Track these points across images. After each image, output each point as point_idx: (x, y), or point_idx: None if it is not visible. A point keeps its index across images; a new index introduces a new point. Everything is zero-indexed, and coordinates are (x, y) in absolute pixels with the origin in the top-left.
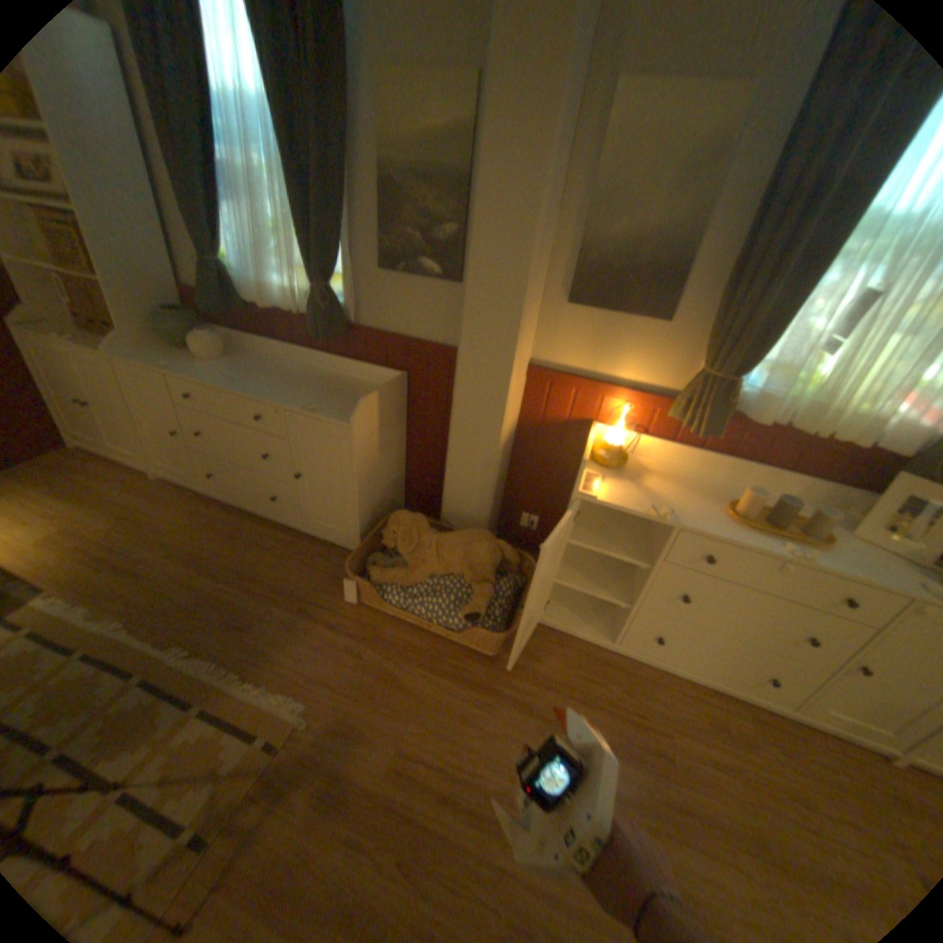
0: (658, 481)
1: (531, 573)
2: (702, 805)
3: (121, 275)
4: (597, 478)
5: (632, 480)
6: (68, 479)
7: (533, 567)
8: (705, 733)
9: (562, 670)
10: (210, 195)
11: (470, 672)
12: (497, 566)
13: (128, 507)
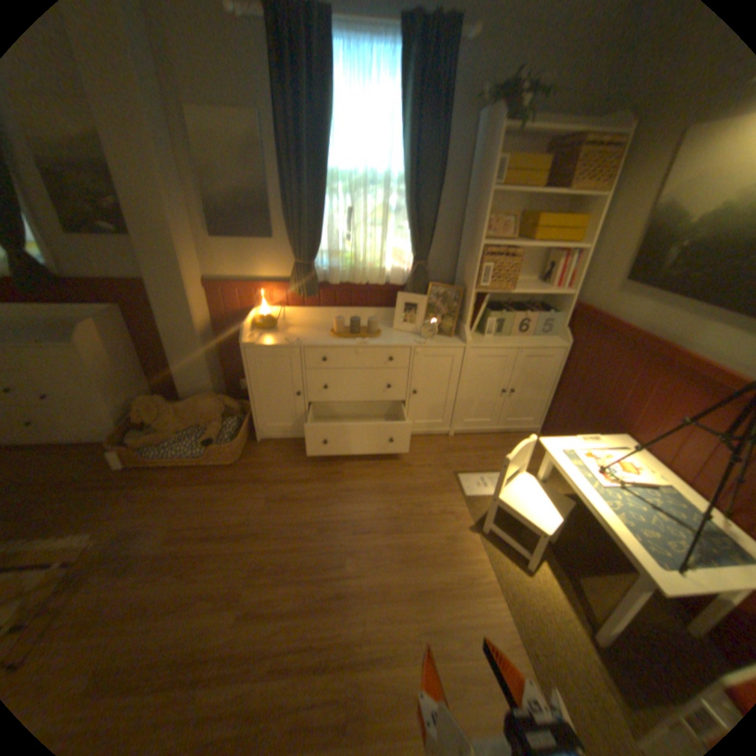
0: (295, 330)
1: (249, 412)
2: (355, 486)
3: None
4: (256, 336)
5: (279, 333)
6: None
7: (249, 408)
8: (360, 457)
9: (277, 457)
10: None
11: (215, 479)
12: (220, 412)
13: None
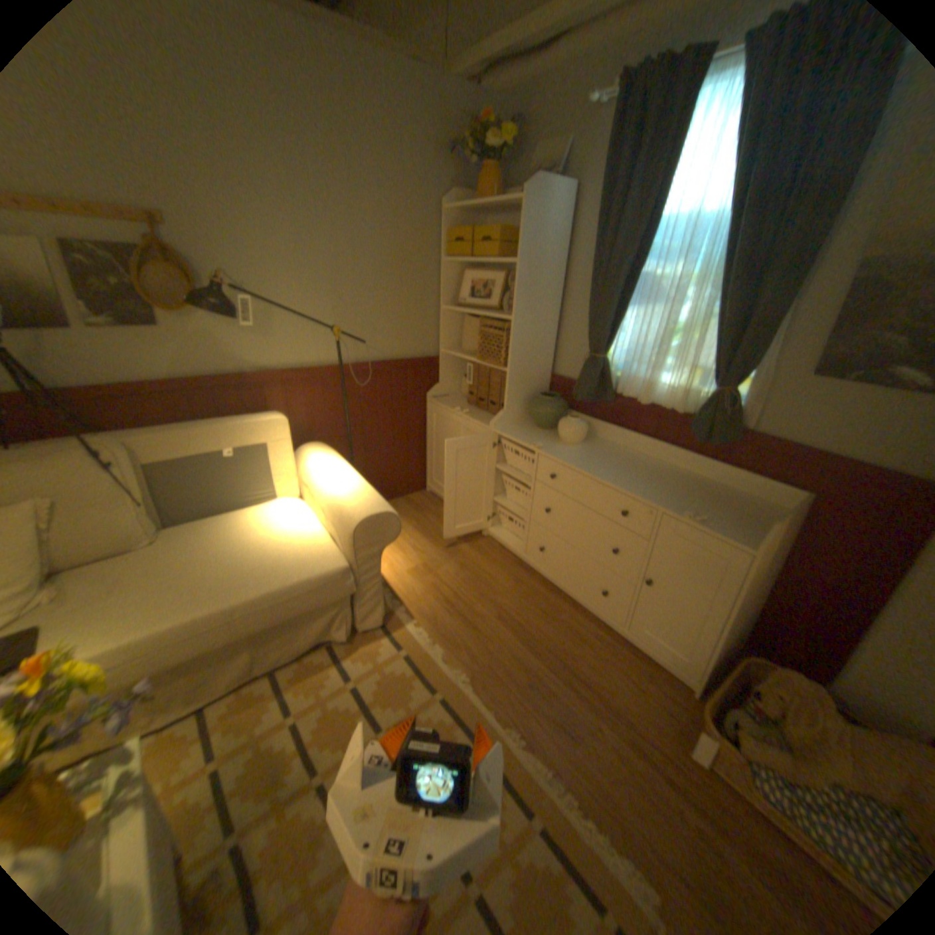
0: None
1: None
2: None
3: (522, 365)
4: None
5: None
6: (427, 515)
7: None
8: None
9: None
10: (622, 300)
11: None
12: None
13: (467, 554)
